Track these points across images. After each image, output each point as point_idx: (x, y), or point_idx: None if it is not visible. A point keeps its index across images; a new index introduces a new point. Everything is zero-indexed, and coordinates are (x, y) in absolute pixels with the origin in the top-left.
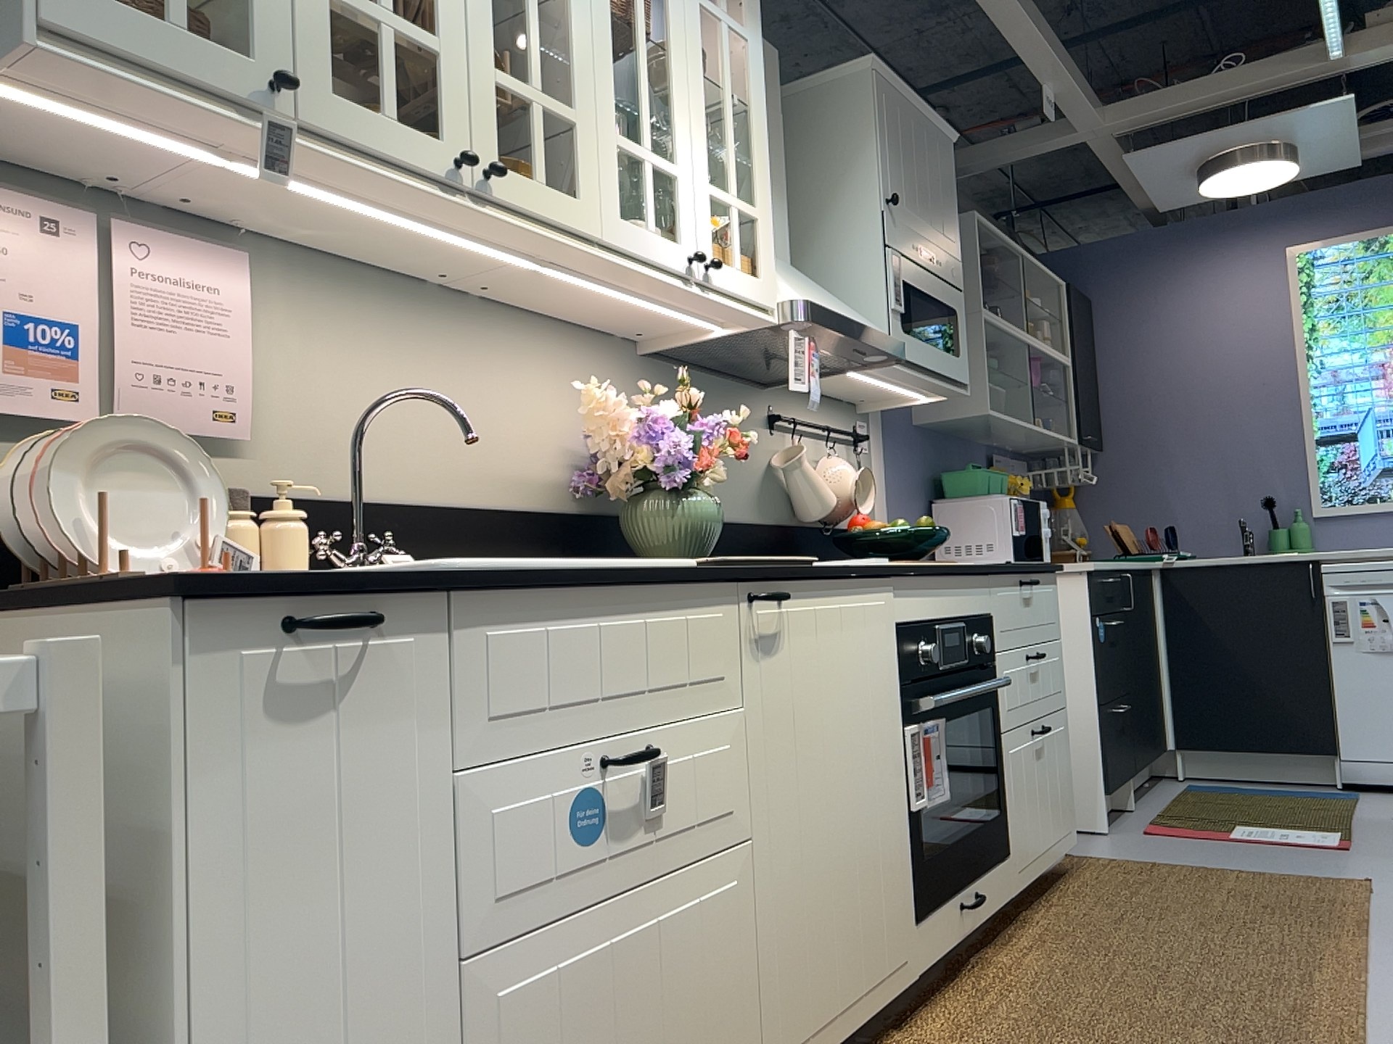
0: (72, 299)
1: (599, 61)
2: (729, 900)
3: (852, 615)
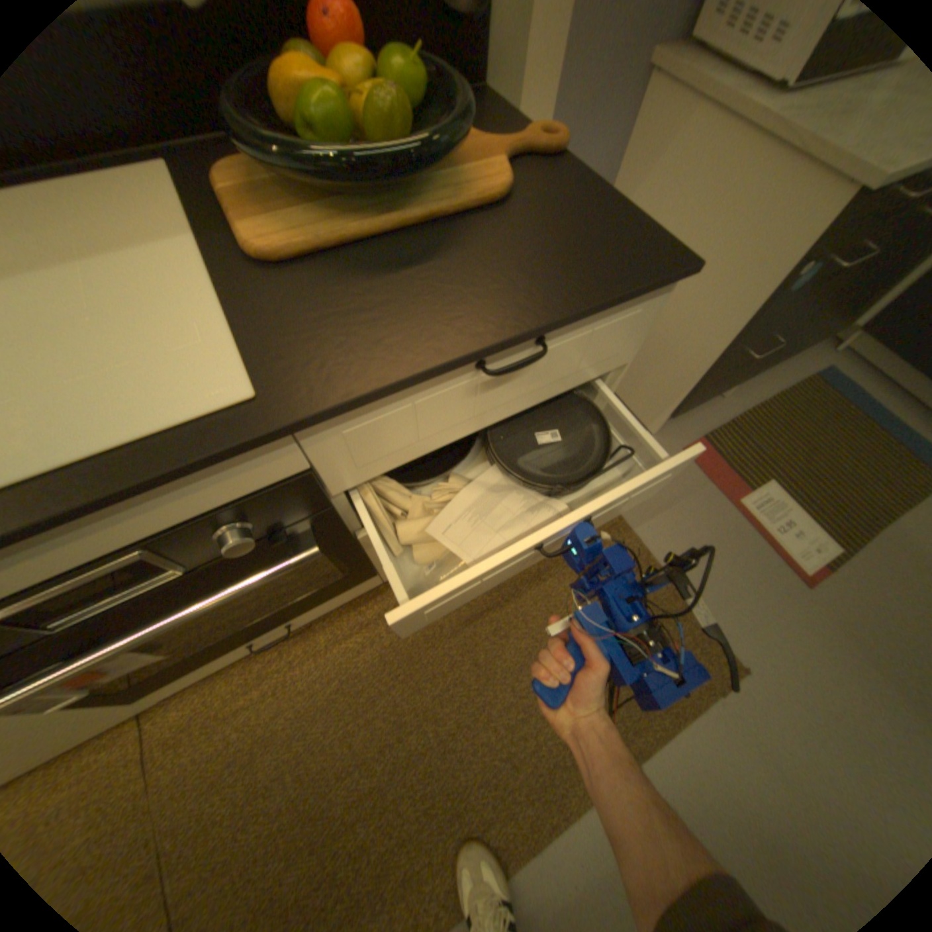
0: None
1: None
2: None
3: None
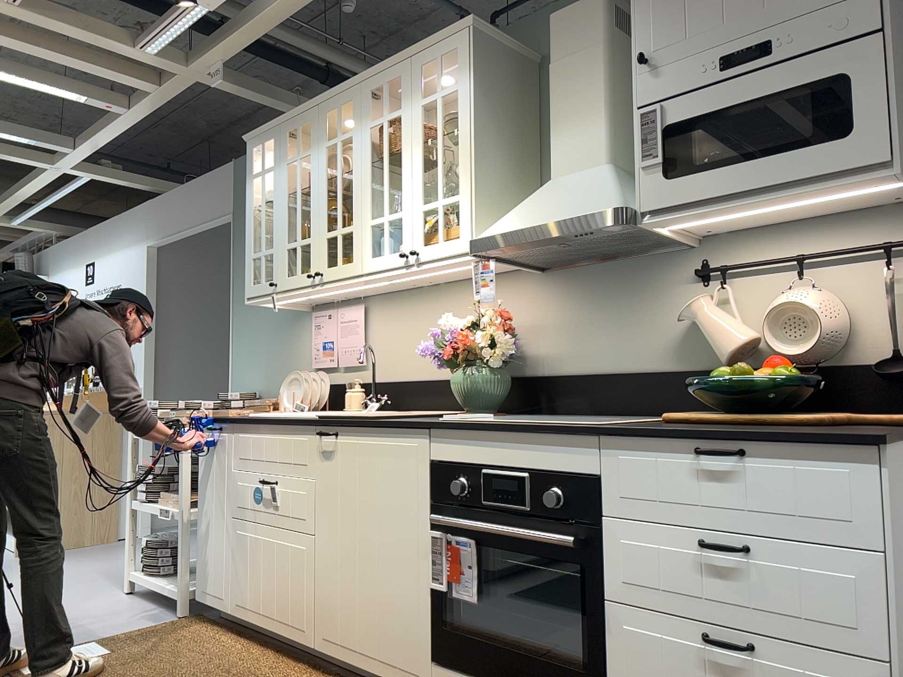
0: (331, 334)
1: (363, 194)
2: (302, 553)
3: (383, 449)
